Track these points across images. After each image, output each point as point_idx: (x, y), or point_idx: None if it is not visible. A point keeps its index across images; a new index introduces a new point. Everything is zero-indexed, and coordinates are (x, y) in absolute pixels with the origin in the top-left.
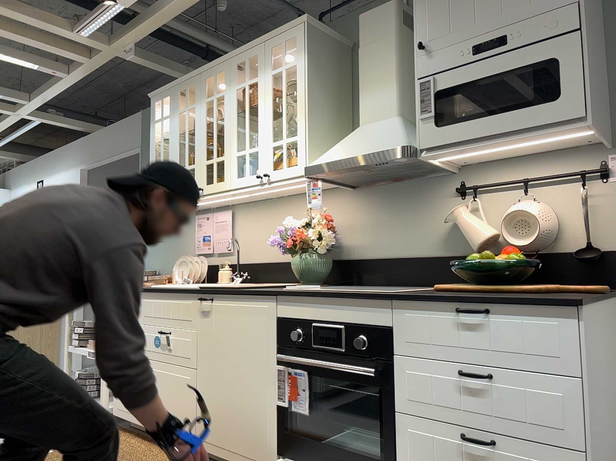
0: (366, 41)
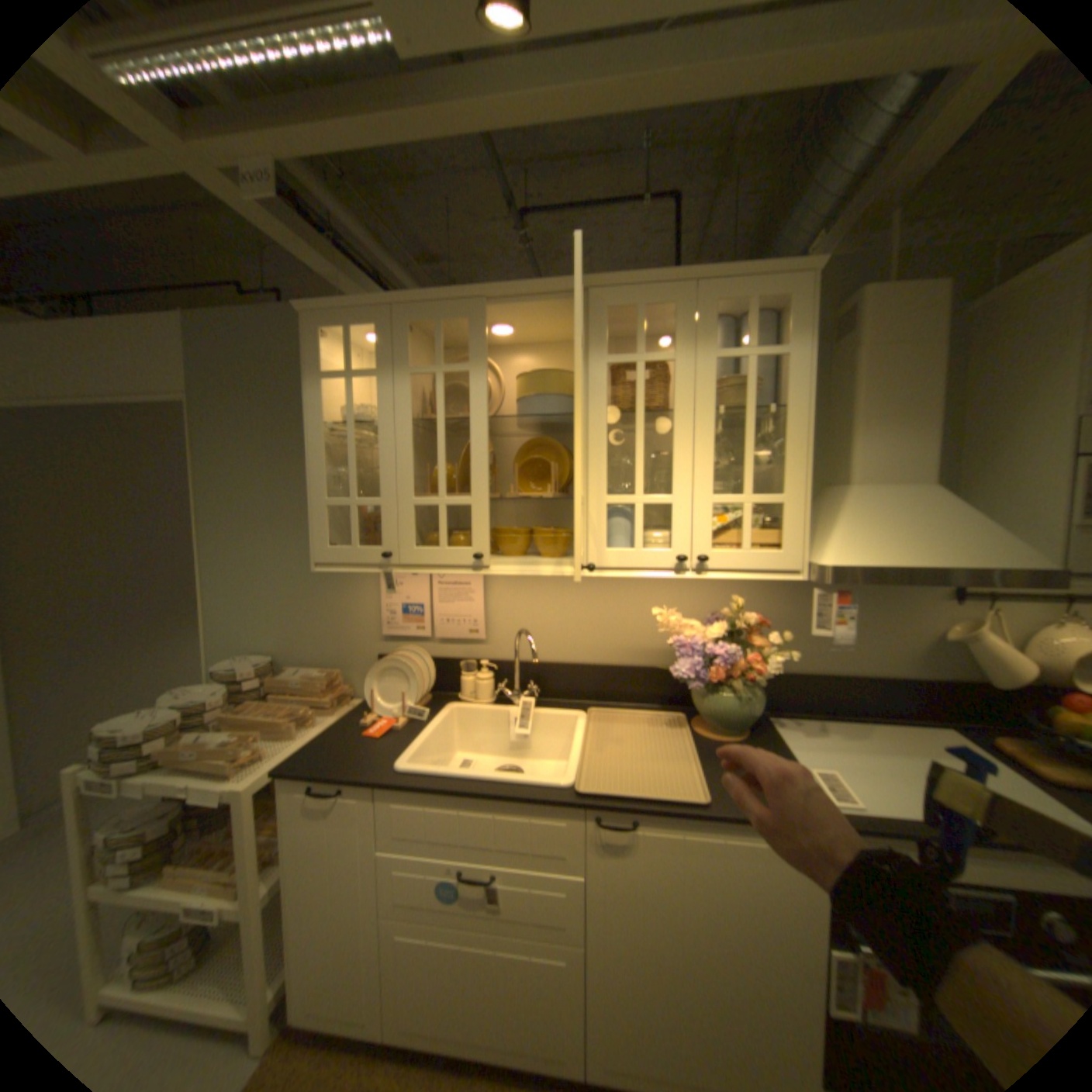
0: (885, 337)
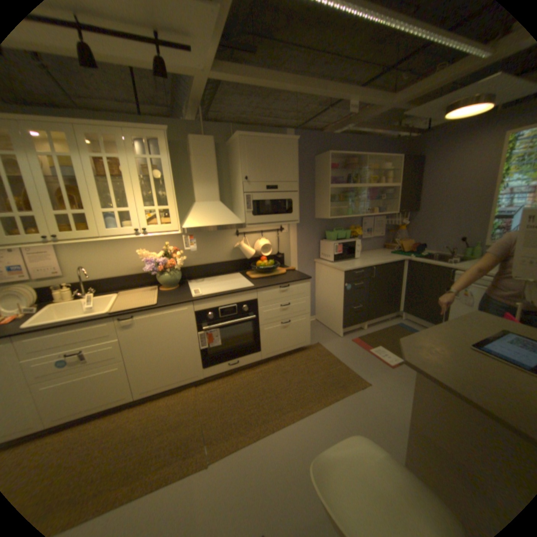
0: (197, 153)
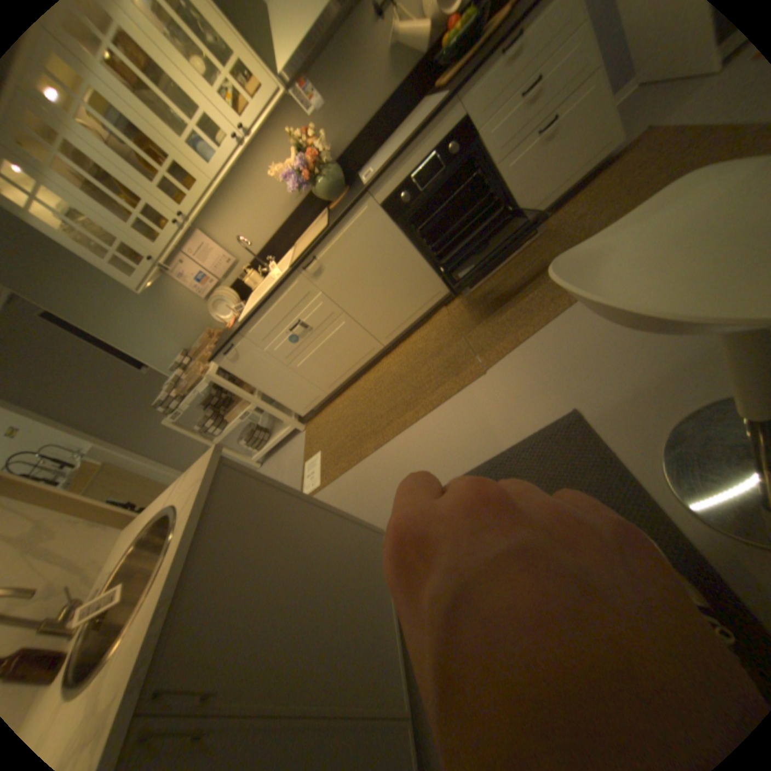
0: None
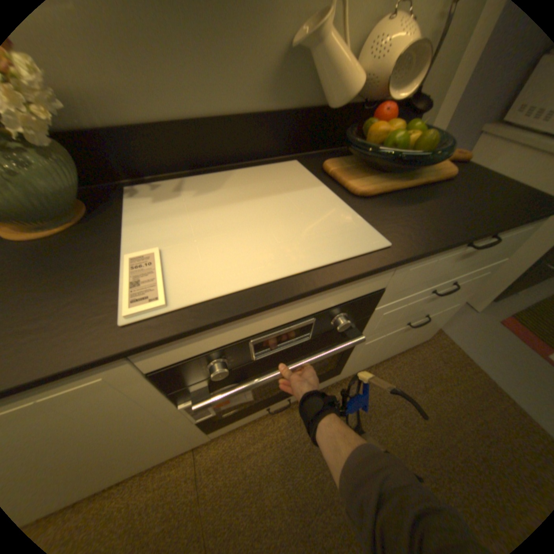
0: None
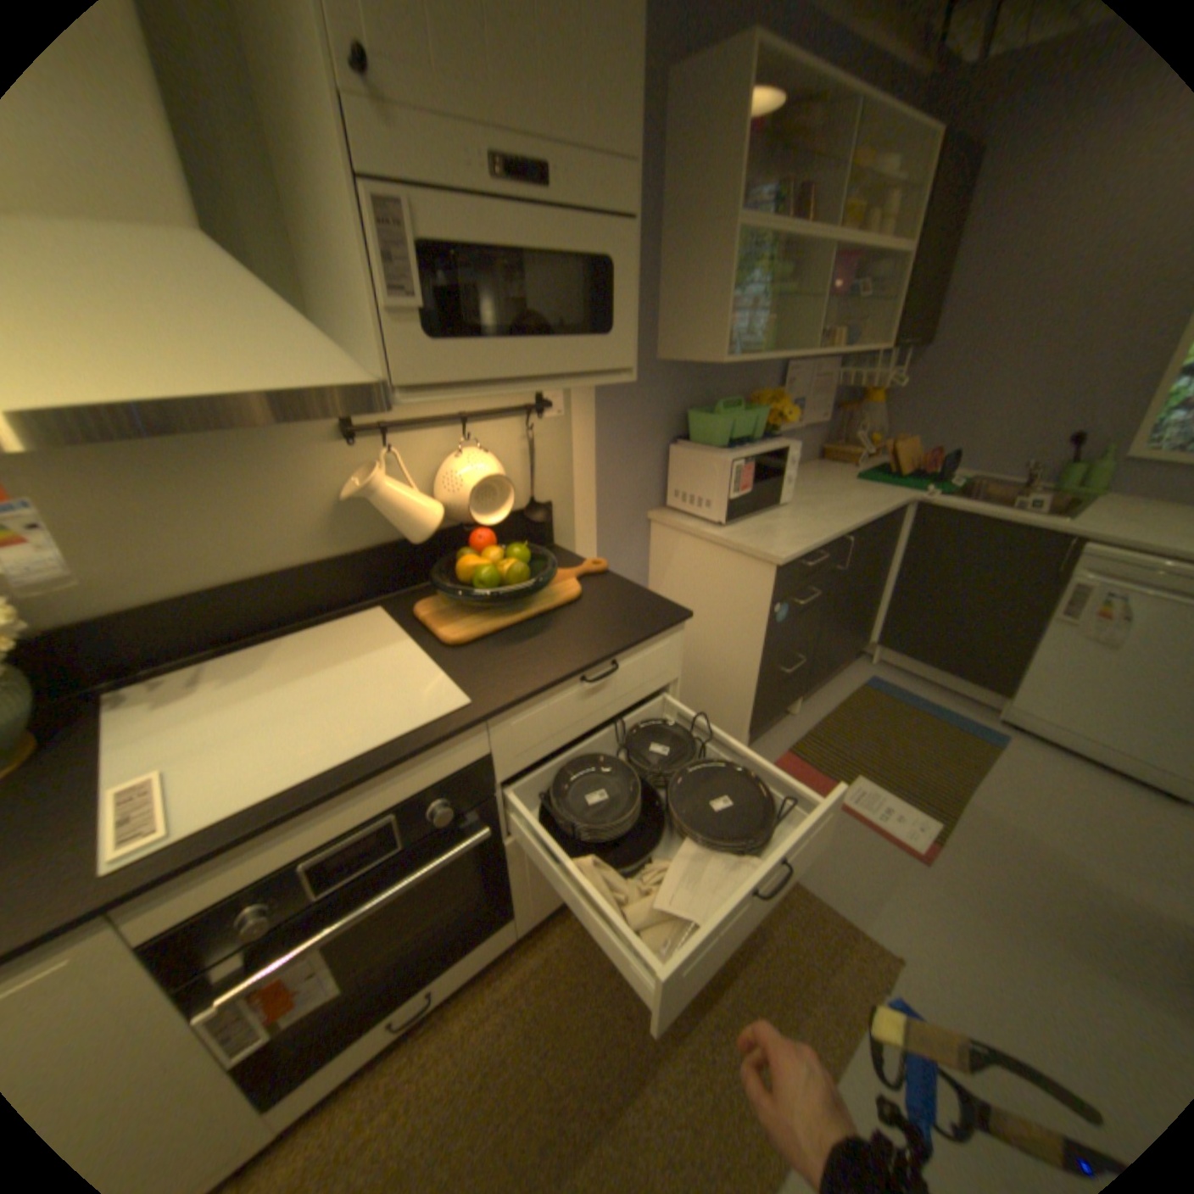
0: None
